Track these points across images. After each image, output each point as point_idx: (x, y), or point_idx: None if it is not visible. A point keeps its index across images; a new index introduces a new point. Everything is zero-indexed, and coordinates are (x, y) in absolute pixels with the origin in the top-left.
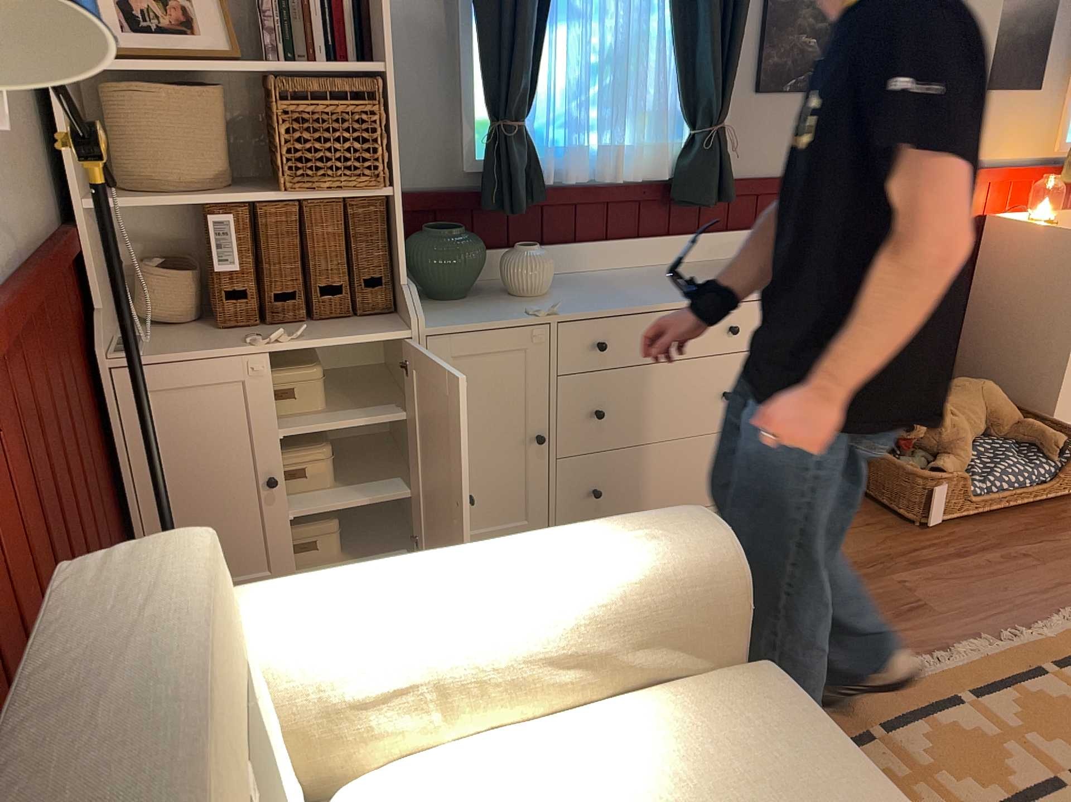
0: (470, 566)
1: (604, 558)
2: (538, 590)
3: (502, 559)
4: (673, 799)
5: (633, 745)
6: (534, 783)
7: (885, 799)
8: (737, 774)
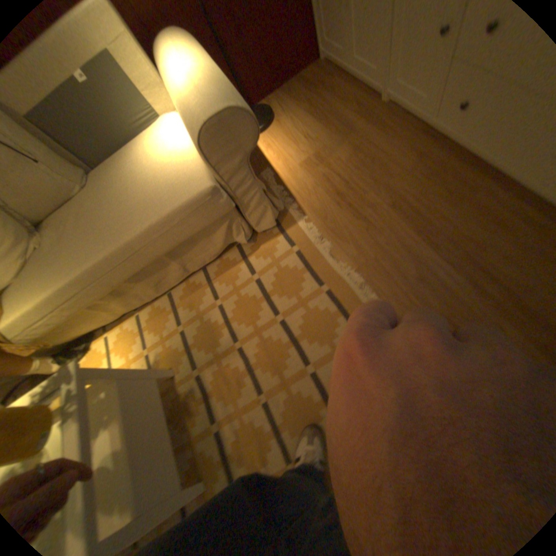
0: (183, 67)
1: (189, 96)
2: (177, 90)
3: (187, 72)
4: (157, 172)
5: (176, 159)
6: (168, 144)
7: (154, 222)
8: (162, 184)
